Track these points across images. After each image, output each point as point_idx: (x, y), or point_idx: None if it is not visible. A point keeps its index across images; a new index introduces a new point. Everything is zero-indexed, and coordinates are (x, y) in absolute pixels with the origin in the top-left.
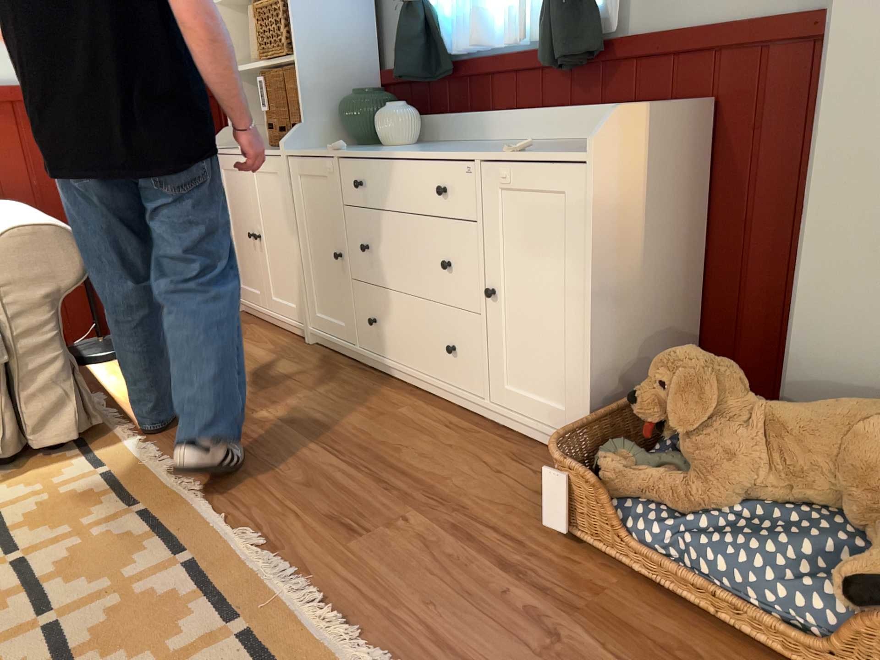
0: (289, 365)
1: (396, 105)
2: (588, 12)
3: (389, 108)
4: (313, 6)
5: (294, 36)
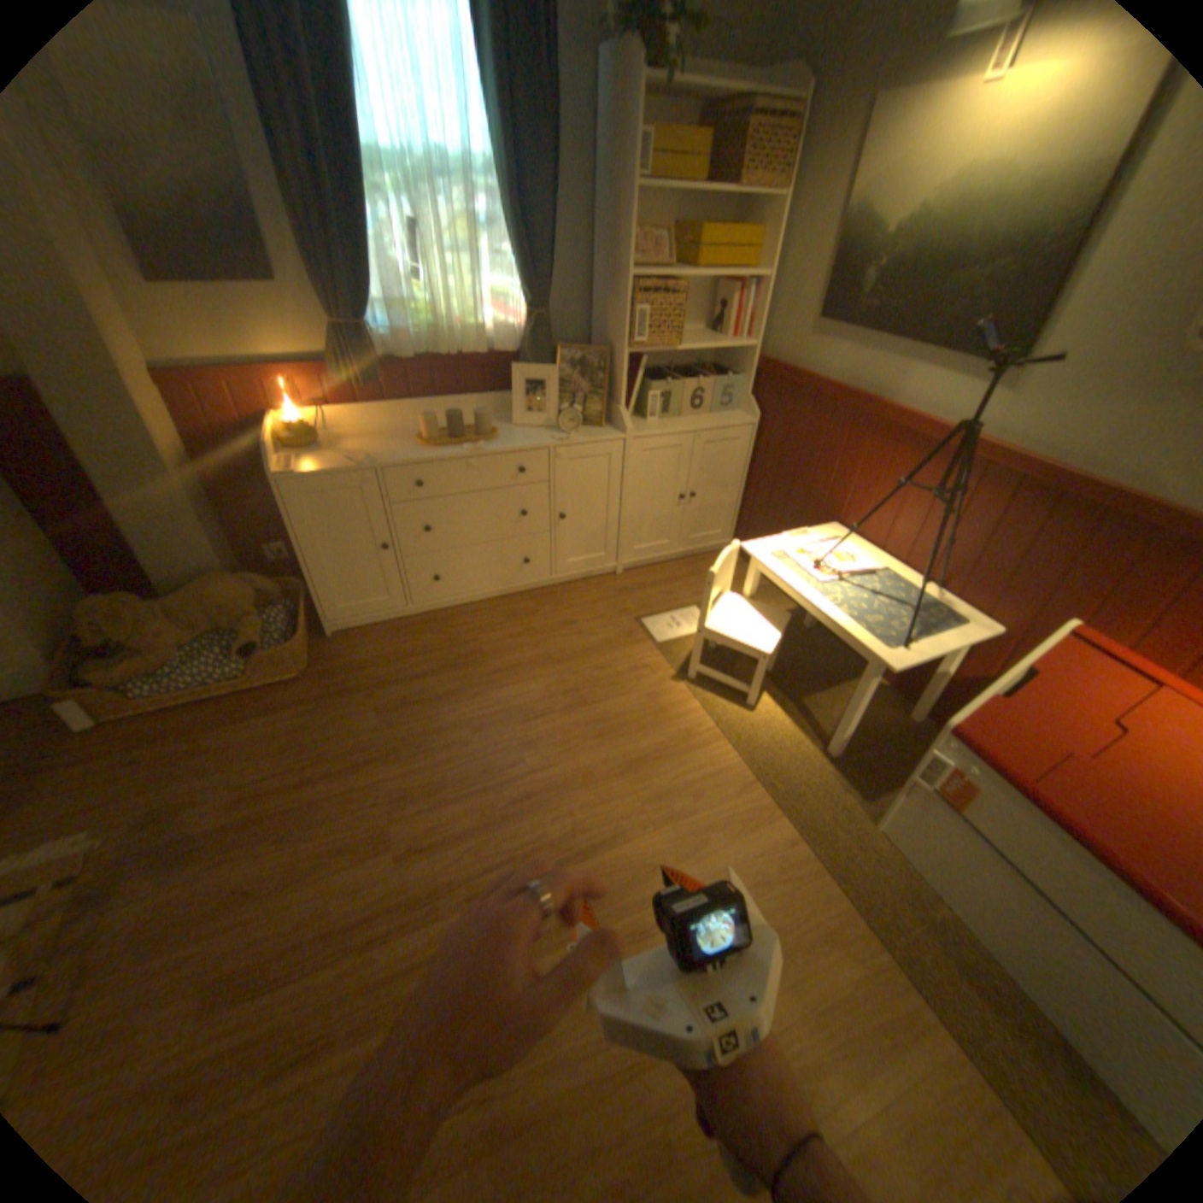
0: None
1: None
2: None
3: None
4: None
5: None
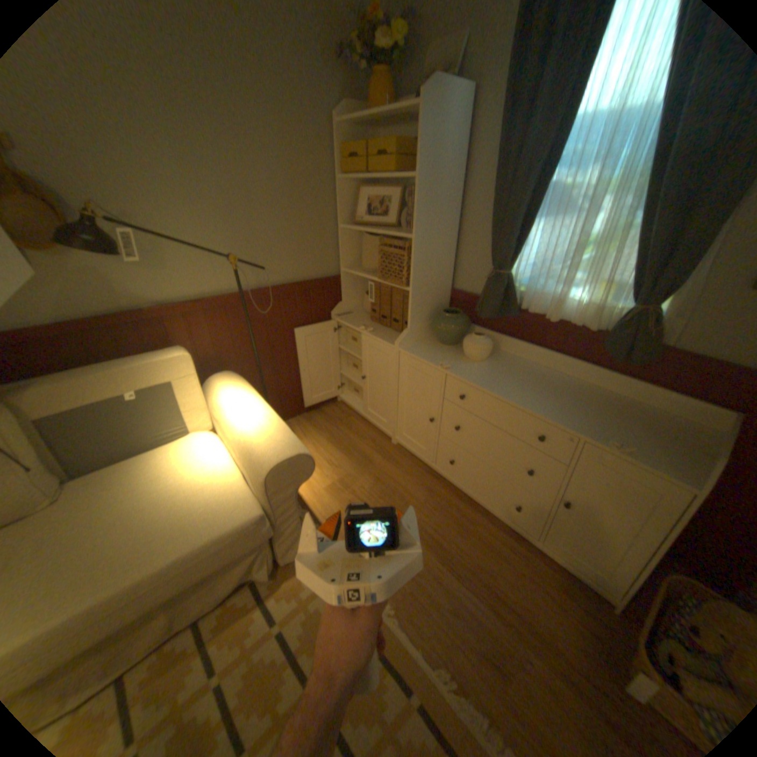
0: (391, 467)
1: (479, 332)
2: (661, 331)
3: (478, 339)
4: (426, 255)
5: (413, 276)
